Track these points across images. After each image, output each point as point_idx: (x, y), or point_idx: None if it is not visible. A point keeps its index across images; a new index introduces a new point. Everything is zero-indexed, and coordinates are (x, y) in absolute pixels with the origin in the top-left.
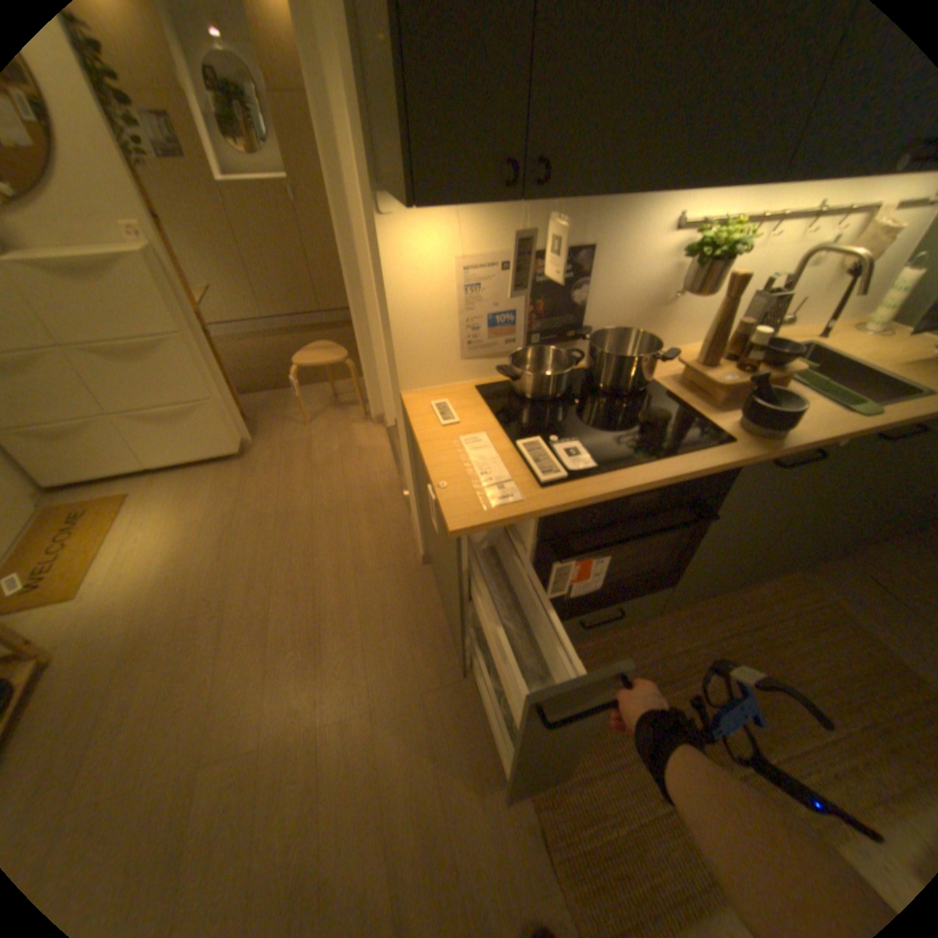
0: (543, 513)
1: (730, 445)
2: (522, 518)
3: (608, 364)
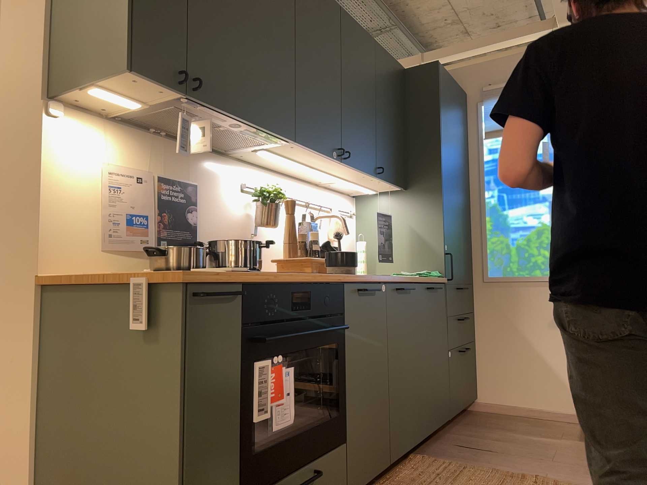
0: (243, 277)
1: (332, 274)
2: (229, 278)
3: (231, 251)
